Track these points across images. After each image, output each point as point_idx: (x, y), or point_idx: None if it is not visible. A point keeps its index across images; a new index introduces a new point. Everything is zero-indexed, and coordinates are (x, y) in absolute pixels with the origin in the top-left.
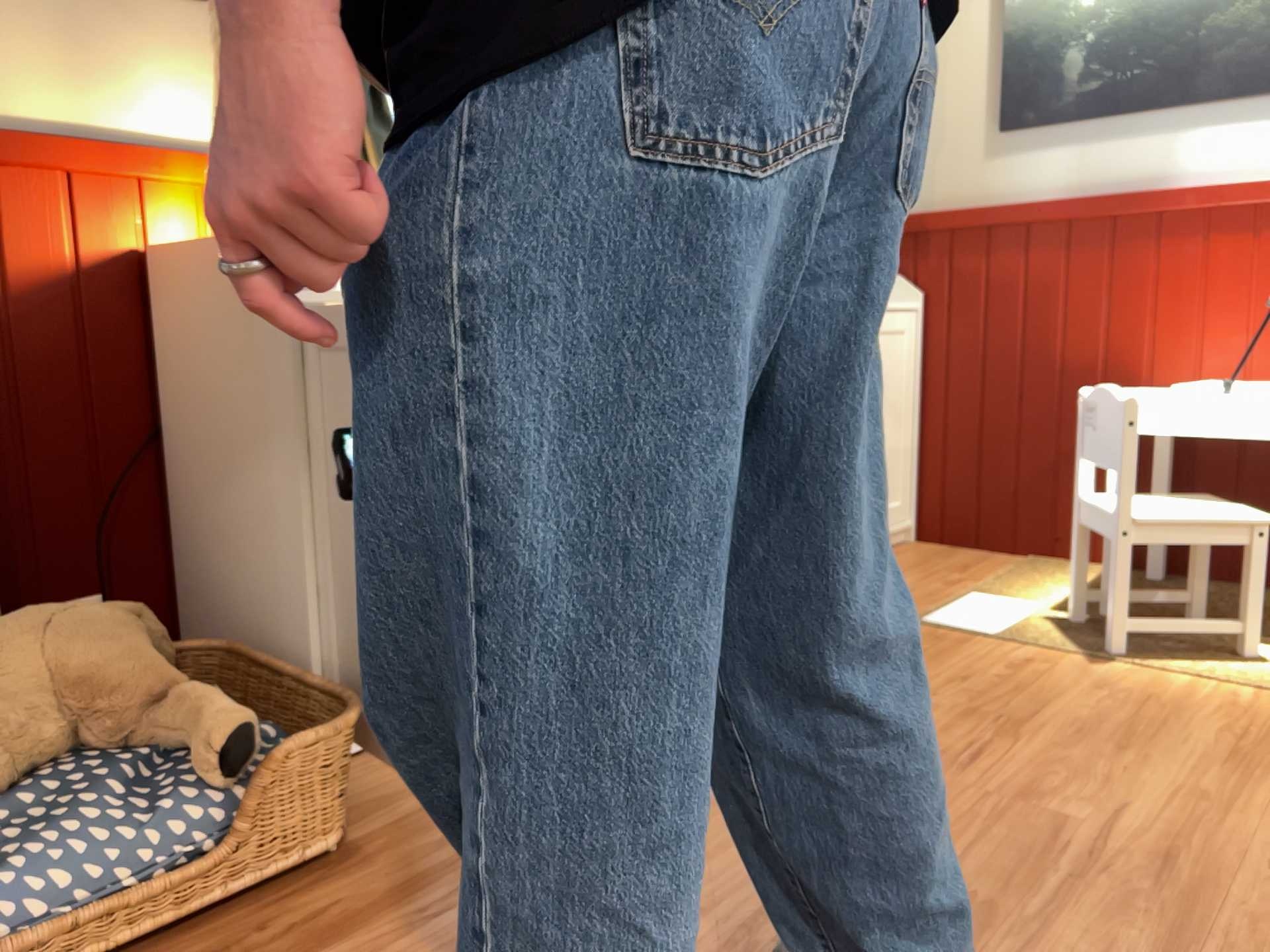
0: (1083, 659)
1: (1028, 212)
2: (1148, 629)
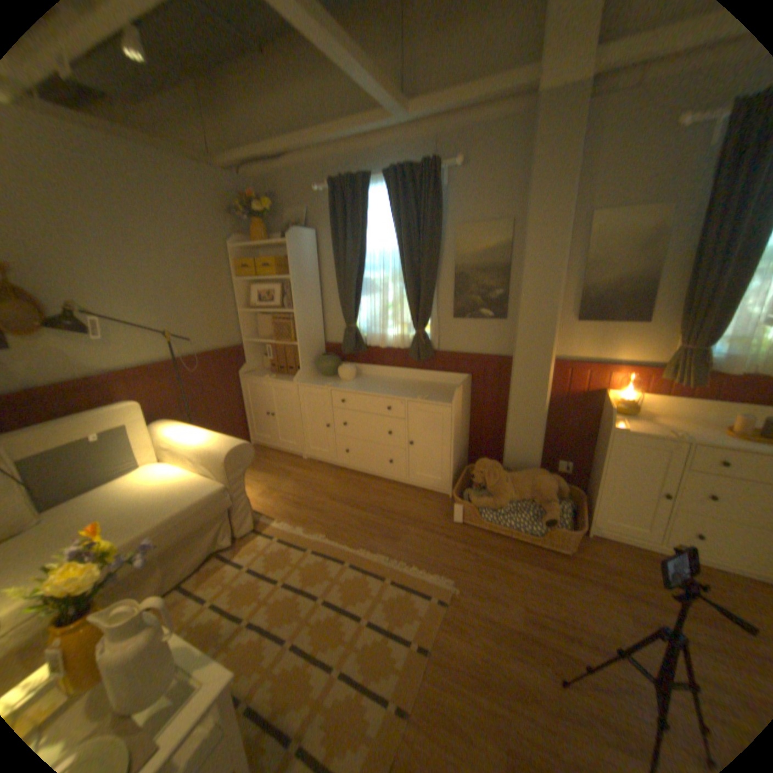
0: None
1: None
2: None
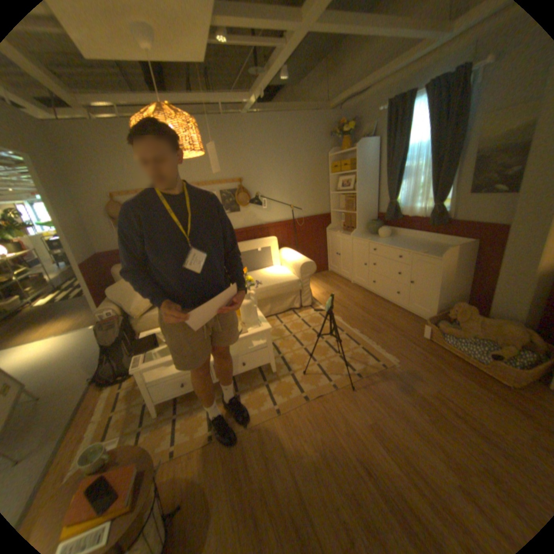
0: None
1: None
2: None
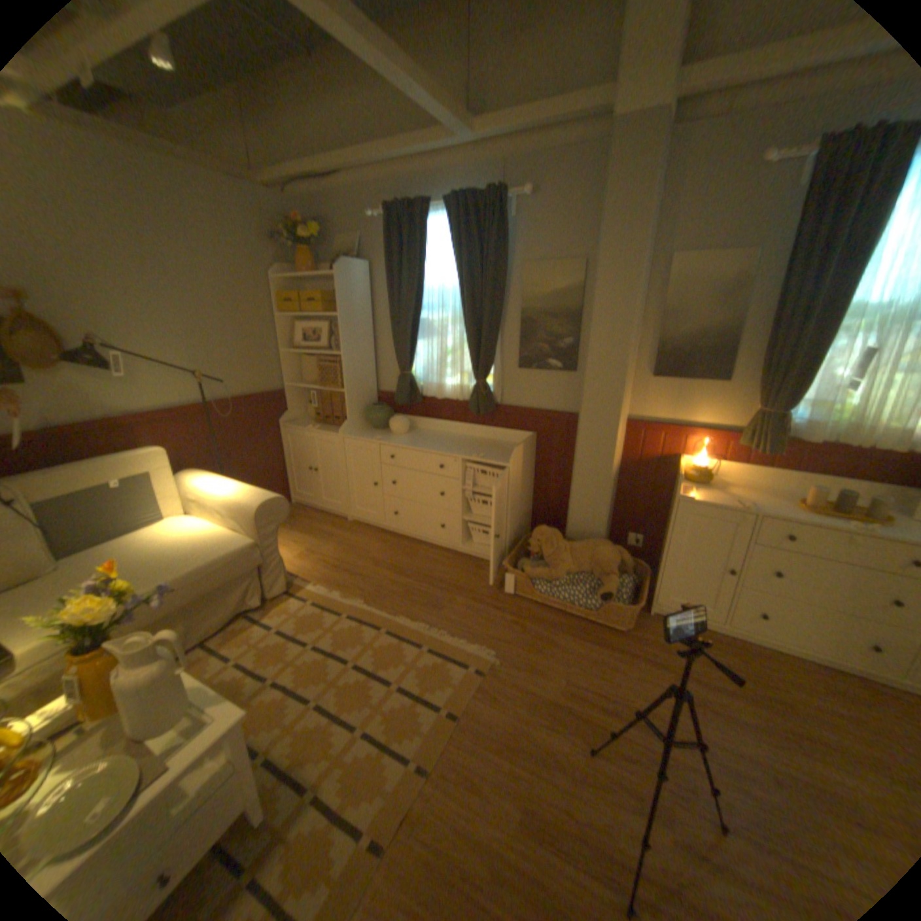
0: None
1: None
2: None
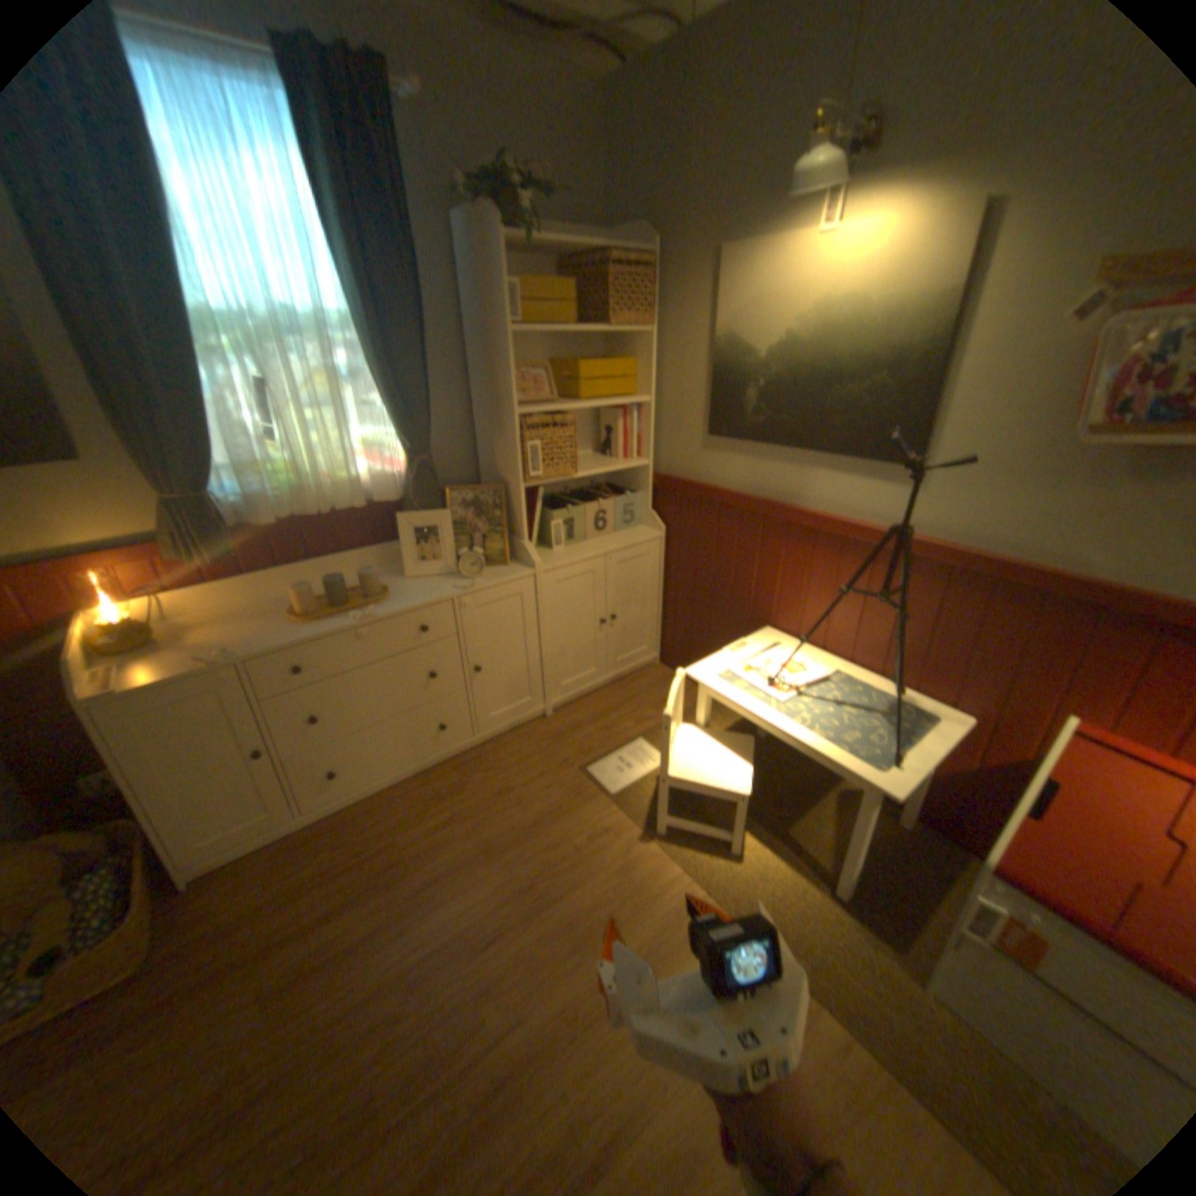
0: (638, 837)
1: (718, 498)
2: (677, 829)
